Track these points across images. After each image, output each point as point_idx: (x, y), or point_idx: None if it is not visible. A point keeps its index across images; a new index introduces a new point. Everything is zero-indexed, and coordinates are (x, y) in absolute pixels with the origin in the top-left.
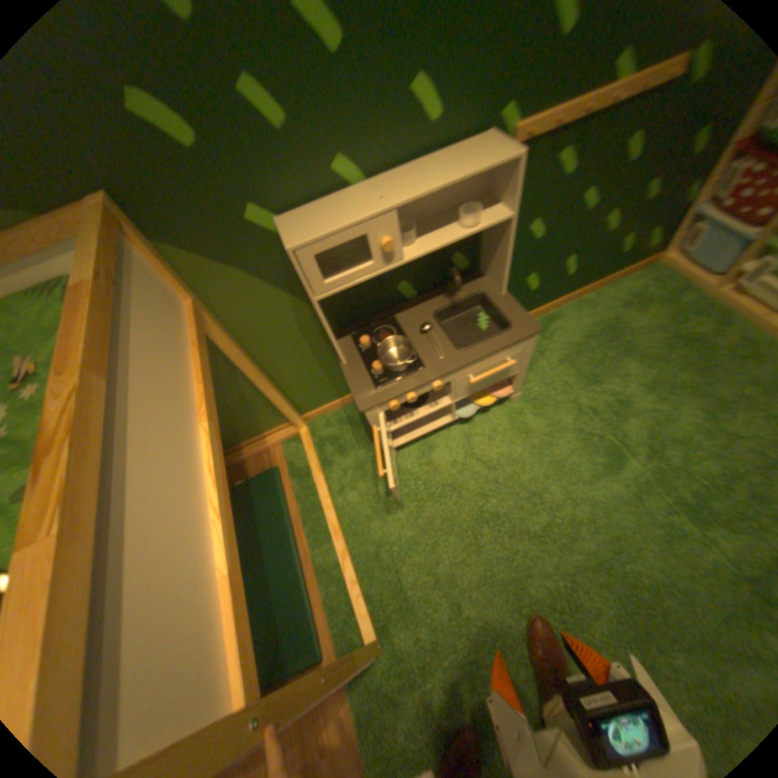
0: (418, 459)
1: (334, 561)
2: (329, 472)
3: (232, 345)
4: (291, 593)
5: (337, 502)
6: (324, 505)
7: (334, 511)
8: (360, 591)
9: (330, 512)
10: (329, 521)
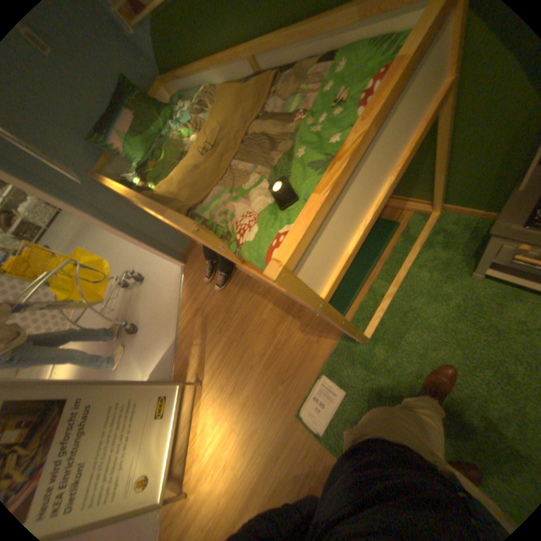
0: (495, 297)
1: (383, 294)
2: (425, 252)
3: (446, 128)
4: (352, 286)
5: (413, 271)
6: (404, 266)
7: (406, 273)
8: (381, 317)
9: (403, 271)
10: (398, 275)
